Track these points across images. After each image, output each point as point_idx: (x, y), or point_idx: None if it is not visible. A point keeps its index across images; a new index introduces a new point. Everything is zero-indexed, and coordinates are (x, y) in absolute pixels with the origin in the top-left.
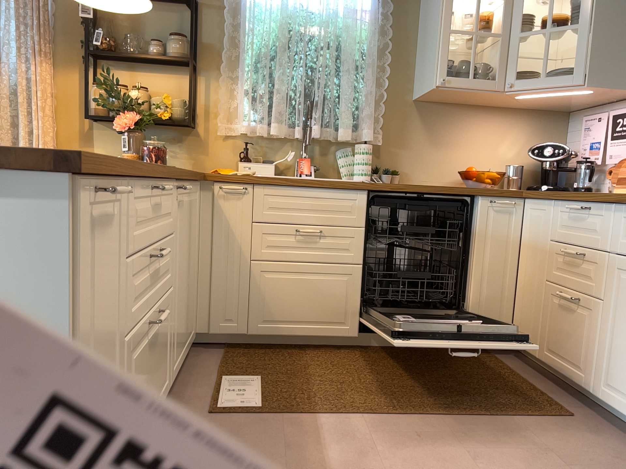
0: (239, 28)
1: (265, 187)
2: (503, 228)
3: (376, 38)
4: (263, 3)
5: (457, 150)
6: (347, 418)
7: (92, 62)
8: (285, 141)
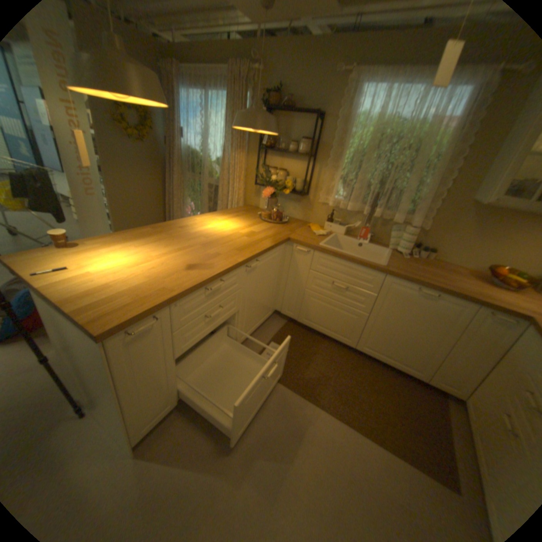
0: (346, 132)
1: (320, 254)
2: (495, 335)
3: (455, 143)
4: (367, 113)
5: (501, 246)
6: (308, 404)
7: (263, 150)
8: (358, 212)
